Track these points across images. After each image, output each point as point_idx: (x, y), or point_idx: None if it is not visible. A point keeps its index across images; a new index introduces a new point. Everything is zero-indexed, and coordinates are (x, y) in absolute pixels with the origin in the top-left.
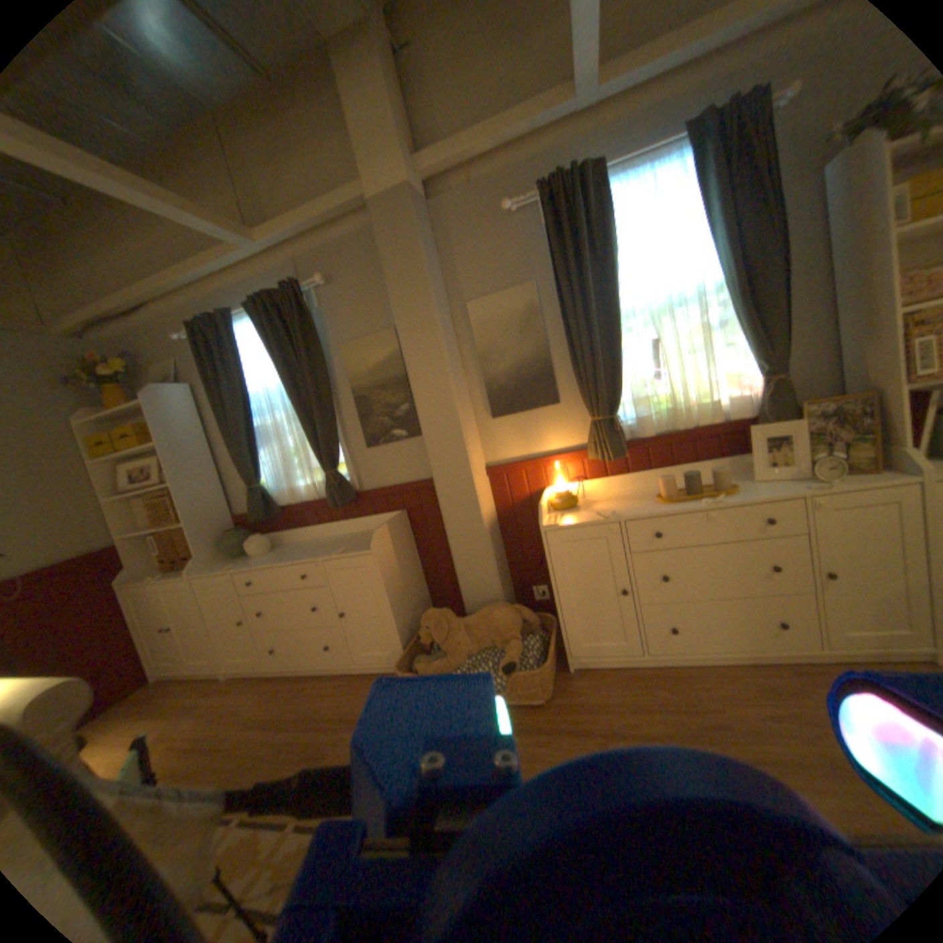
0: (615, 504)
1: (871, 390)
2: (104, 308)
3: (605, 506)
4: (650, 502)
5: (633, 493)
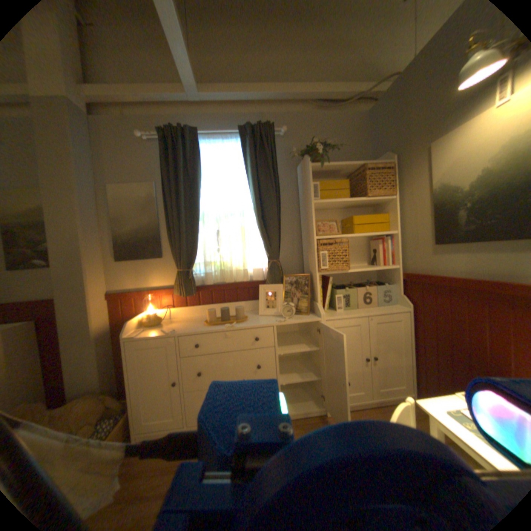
0: (182, 325)
1: (310, 273)
2: None
3: (176, 325)
4: (201, 324)
5: (198, 318)
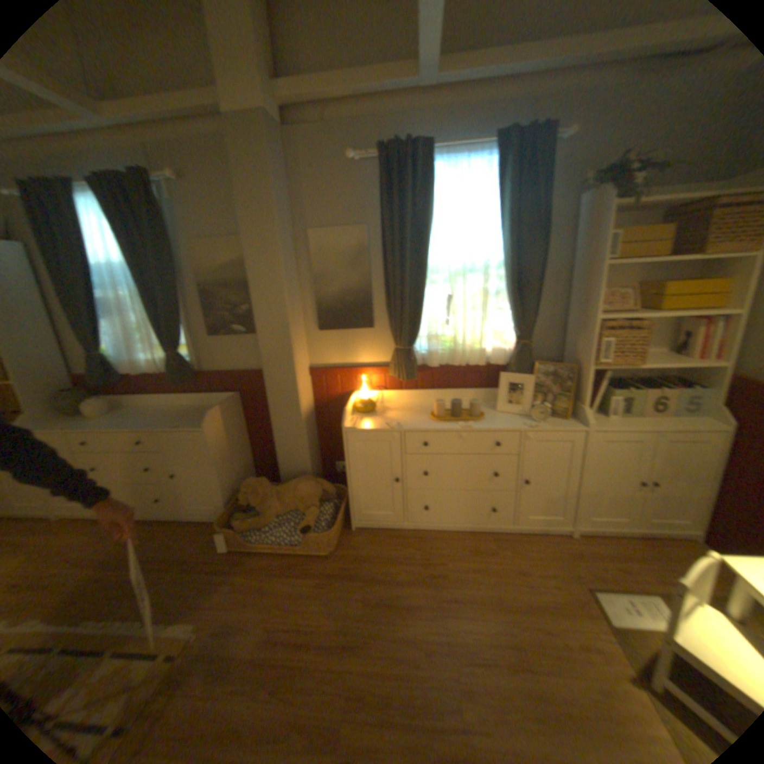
0: (402, 415)
1: (577, 363)
2: None
3: (395, 415)
4: (426, 418)
5: (417, 406)
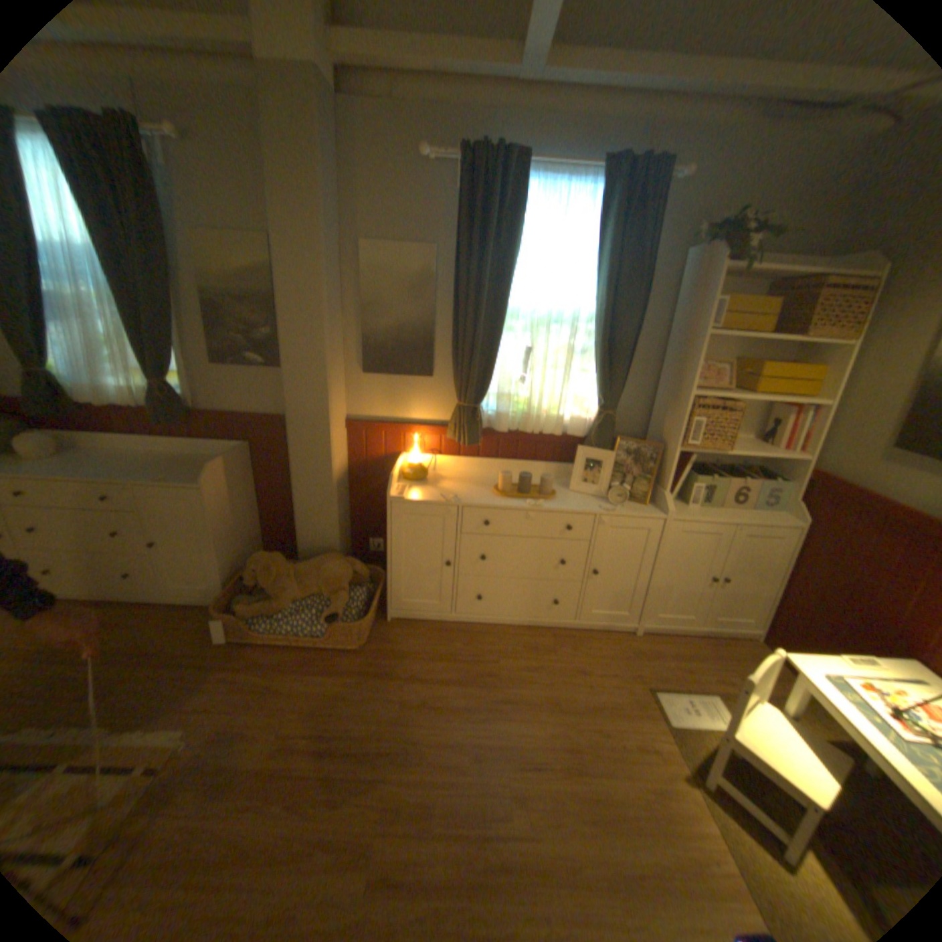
0: (459, 487)
1: (661, 442)
2: None
3: (450, 486)
4: (488, 492)
5: (476, 478)
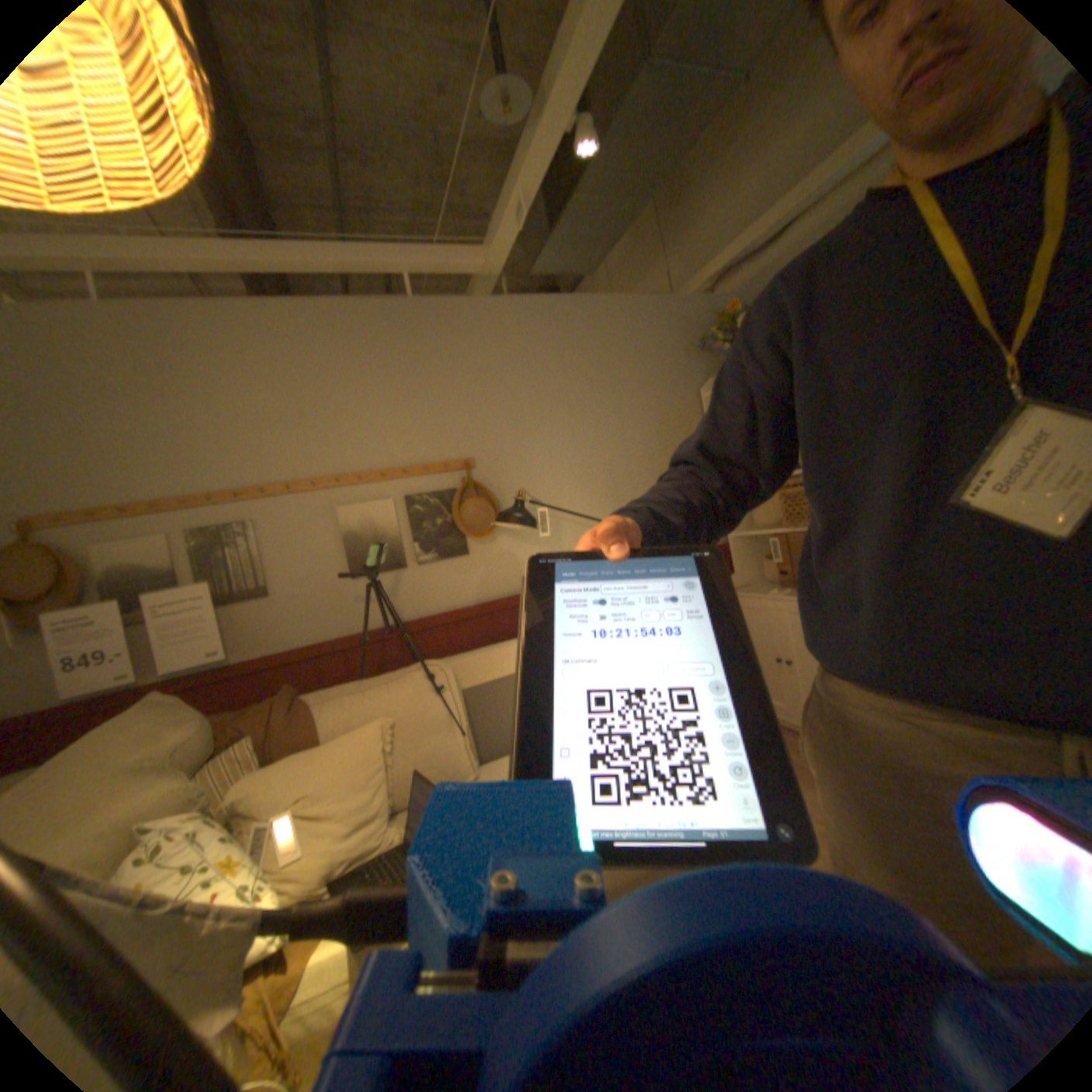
0: None
1: None
2: (747, 239)
3: None
4: None
5: None
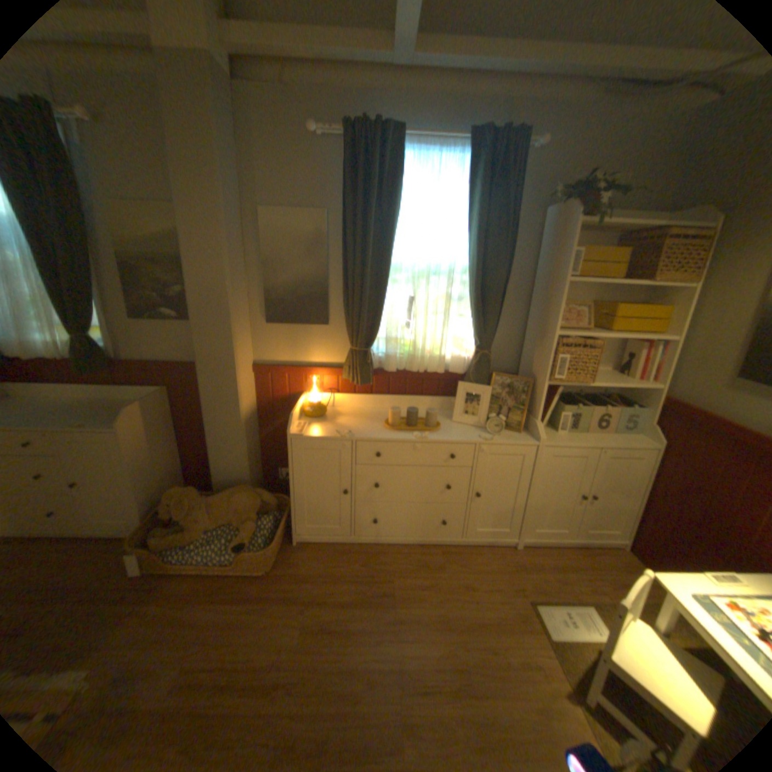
0: (354, 421)
1: (531, 376)
2: None
3: (346, 421)
4: (379, 425)
5: (370, 412)
